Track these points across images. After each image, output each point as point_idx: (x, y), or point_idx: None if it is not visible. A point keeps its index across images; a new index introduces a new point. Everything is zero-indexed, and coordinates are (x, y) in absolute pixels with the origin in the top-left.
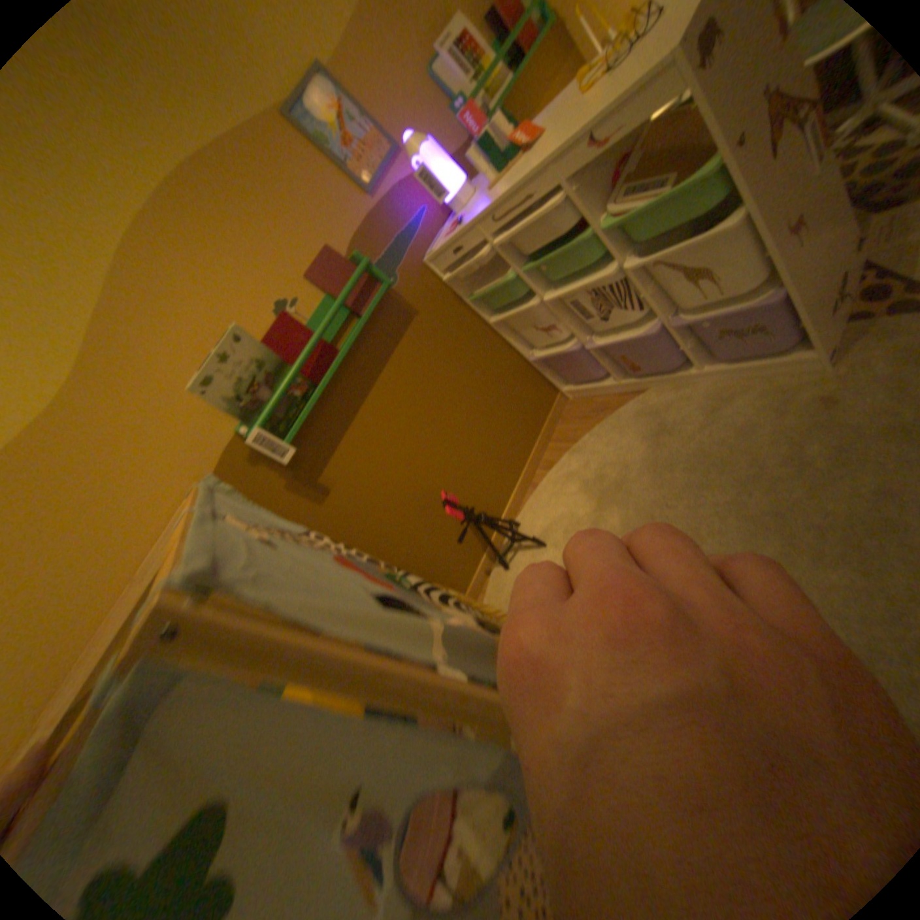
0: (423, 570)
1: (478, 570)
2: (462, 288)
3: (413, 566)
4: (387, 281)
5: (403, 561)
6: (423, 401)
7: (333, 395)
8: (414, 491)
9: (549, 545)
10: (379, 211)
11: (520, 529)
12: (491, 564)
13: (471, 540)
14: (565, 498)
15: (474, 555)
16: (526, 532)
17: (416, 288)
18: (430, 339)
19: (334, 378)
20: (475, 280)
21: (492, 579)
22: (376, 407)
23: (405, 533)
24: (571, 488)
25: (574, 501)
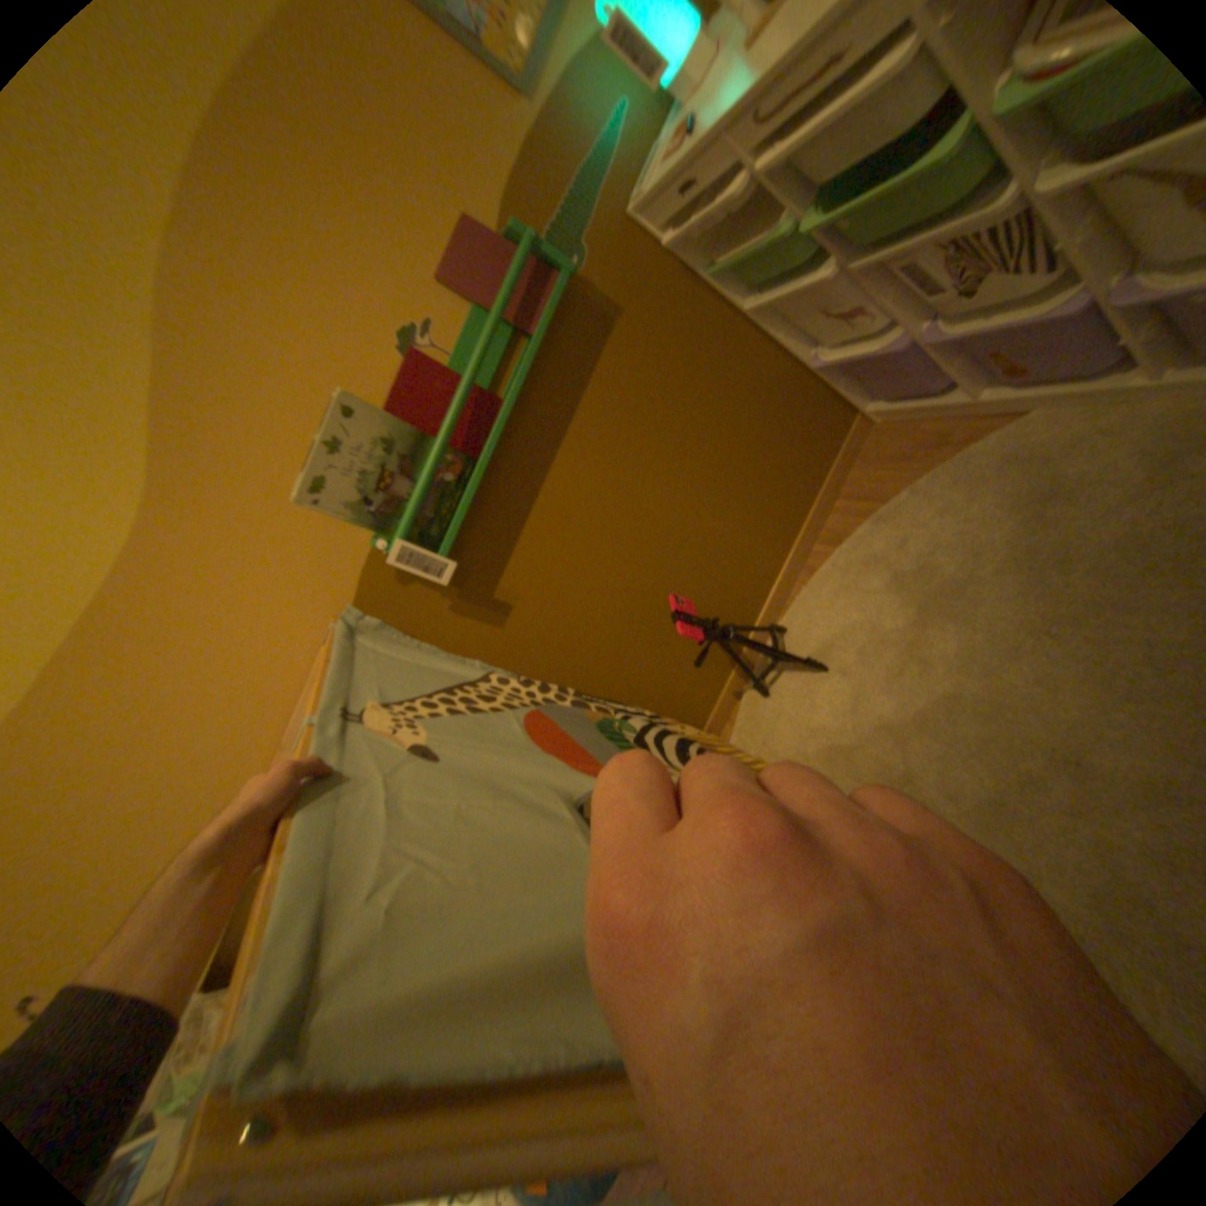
0: (646, 701)
1: (723, 694)
2: (694, 254)
3: (632, 696)
4: (567, 267)
5: (618, 691)
6: (636, 460)
7: (501, 471)
8: (629, 597)
9: (833, 670)
10: (543, 128)
11: (786, 638)
12: (743, 685)
13: (713, 654)
14: (862, 598)
15: (718, 674)
16: (797, 645)
17: (615, 266)
18: (644, 355)
19: (500, 445)
20: (718, 233)
21: (743, 707)
22: (565, 480)
23: (619, 654)
24: (873, 582)
25: (876, 605)
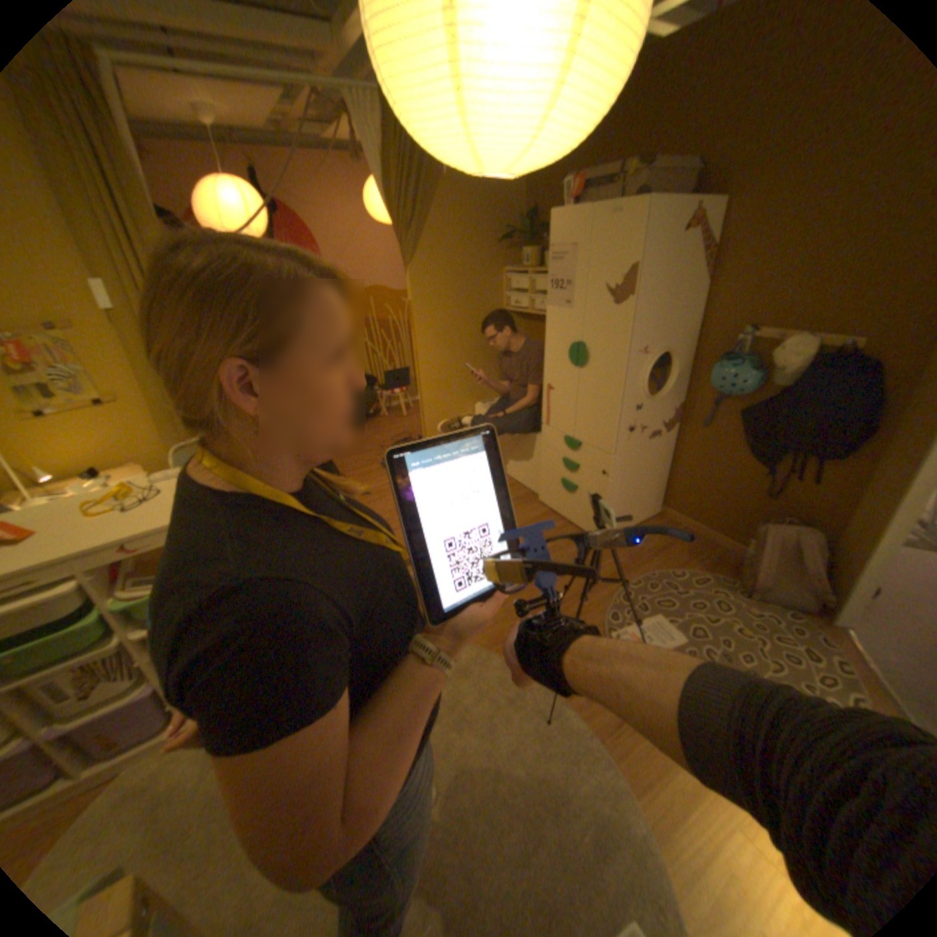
0: None
1: None
2: None
3: None
4: None
5: None
6: None
7: None
8: None
9: None
10: None
11: None
12: None
13: None
14: None
15: None
16: None
17: None
18: None
19: None
20: None
21: None
22: None
23: None
24: None
25: None
